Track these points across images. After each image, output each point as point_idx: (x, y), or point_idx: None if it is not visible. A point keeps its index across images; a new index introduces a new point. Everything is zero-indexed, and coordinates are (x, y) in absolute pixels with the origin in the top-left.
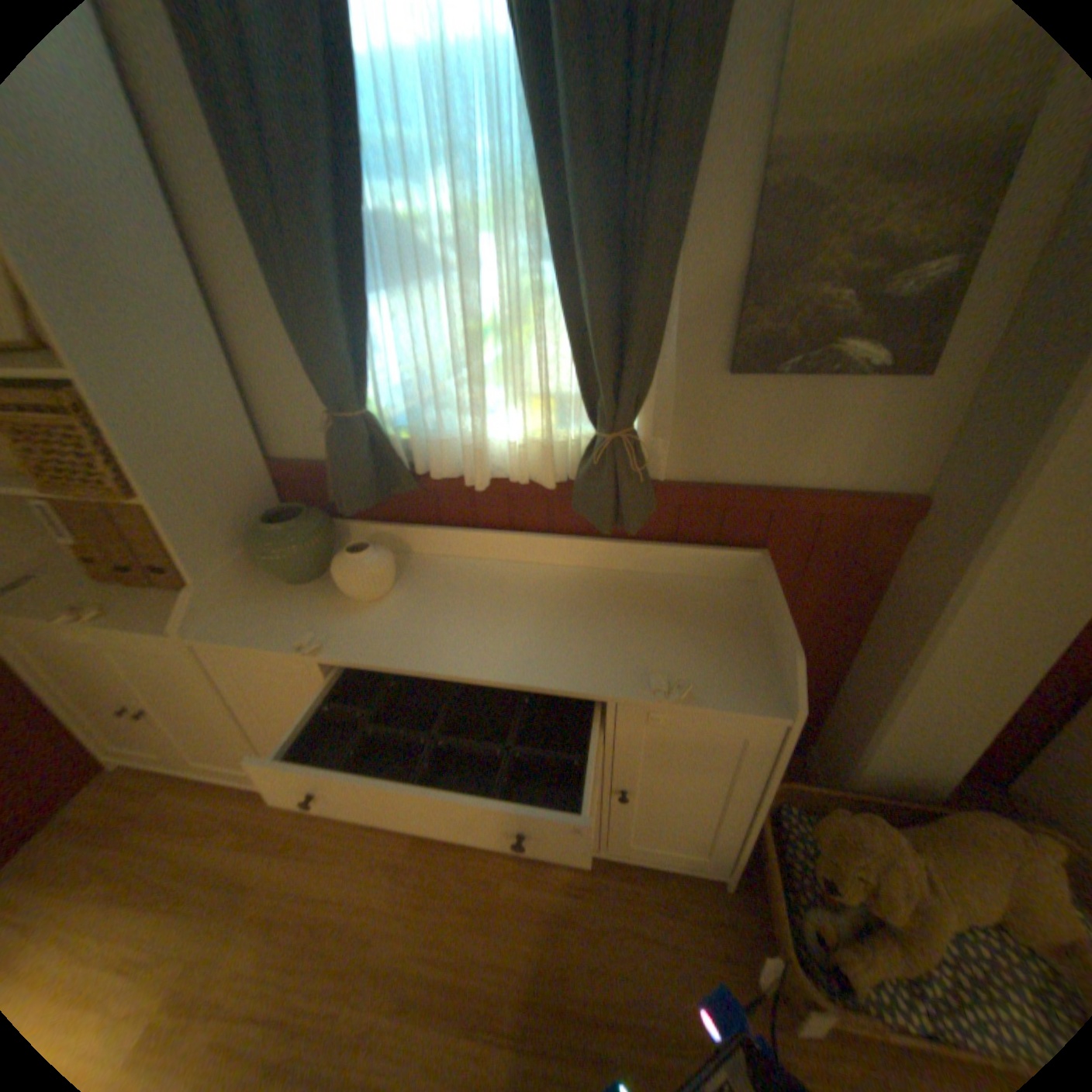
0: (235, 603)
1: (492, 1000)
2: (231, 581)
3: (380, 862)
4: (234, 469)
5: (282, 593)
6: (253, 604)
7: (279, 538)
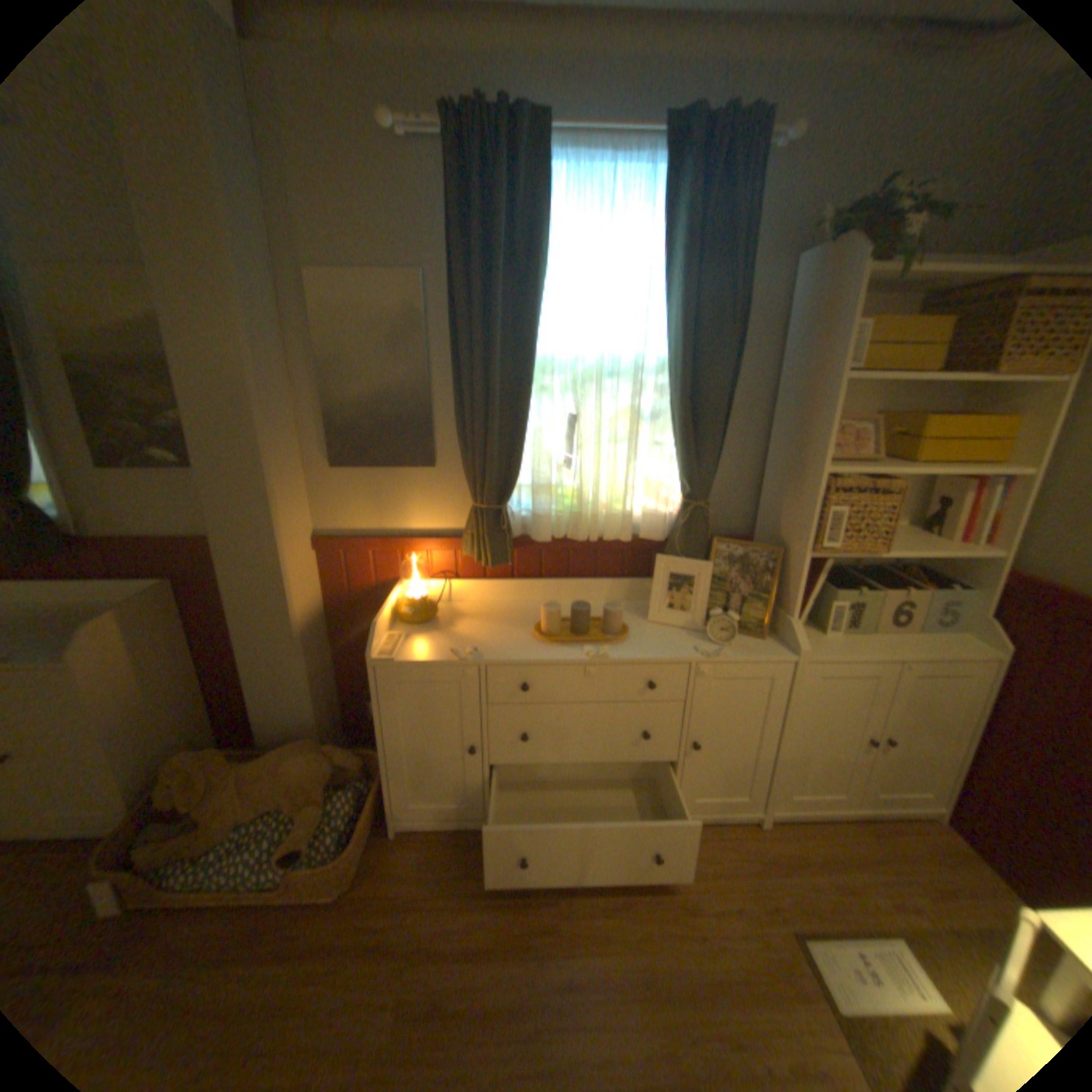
0: None
1: None
2: None
3: None
4: None
5: None
6: None
7: None
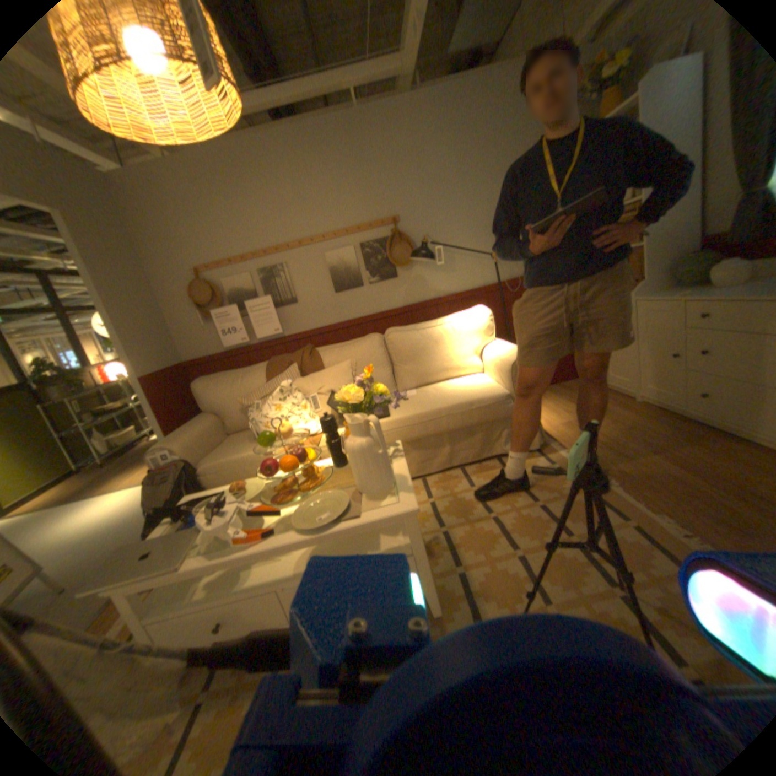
0: (660, 291)
1: (702, 469)
2: (661, 283)
3: (674, 426)
4: (684, 237)
5: (682, 288)
6: (667, 291)
7: (691, 258)
